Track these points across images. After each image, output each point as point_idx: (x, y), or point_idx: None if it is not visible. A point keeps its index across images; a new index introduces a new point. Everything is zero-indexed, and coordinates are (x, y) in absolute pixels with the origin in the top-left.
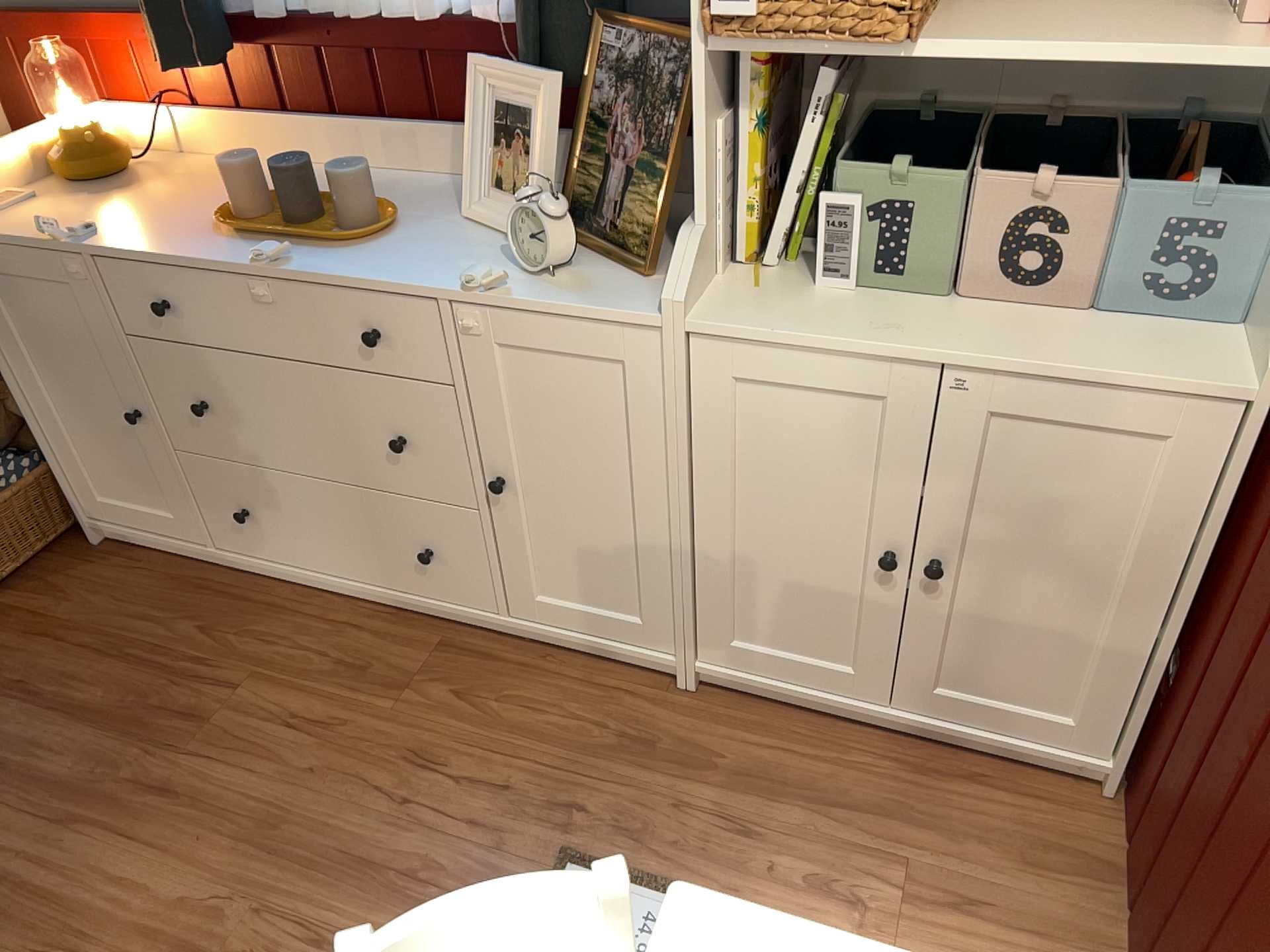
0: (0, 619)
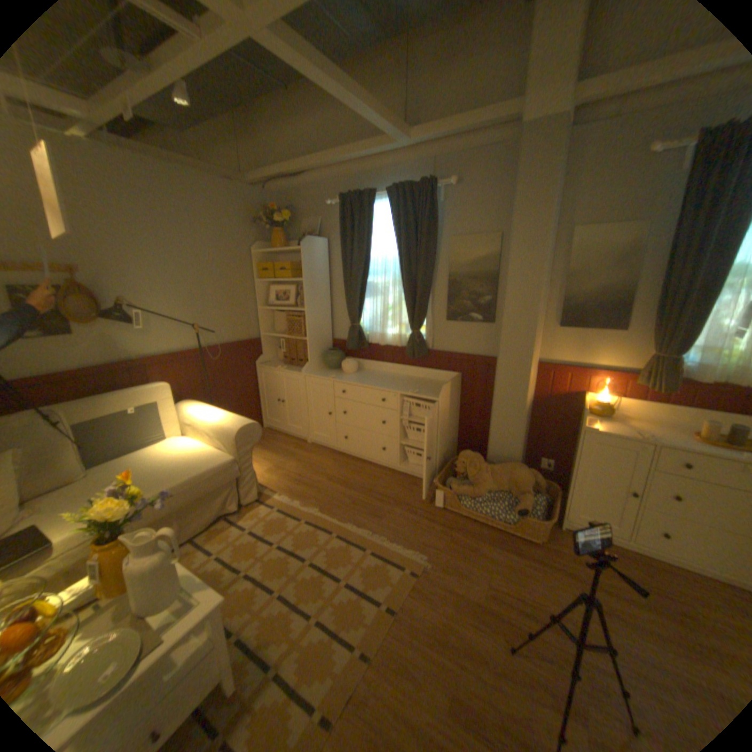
0: (554, 555)
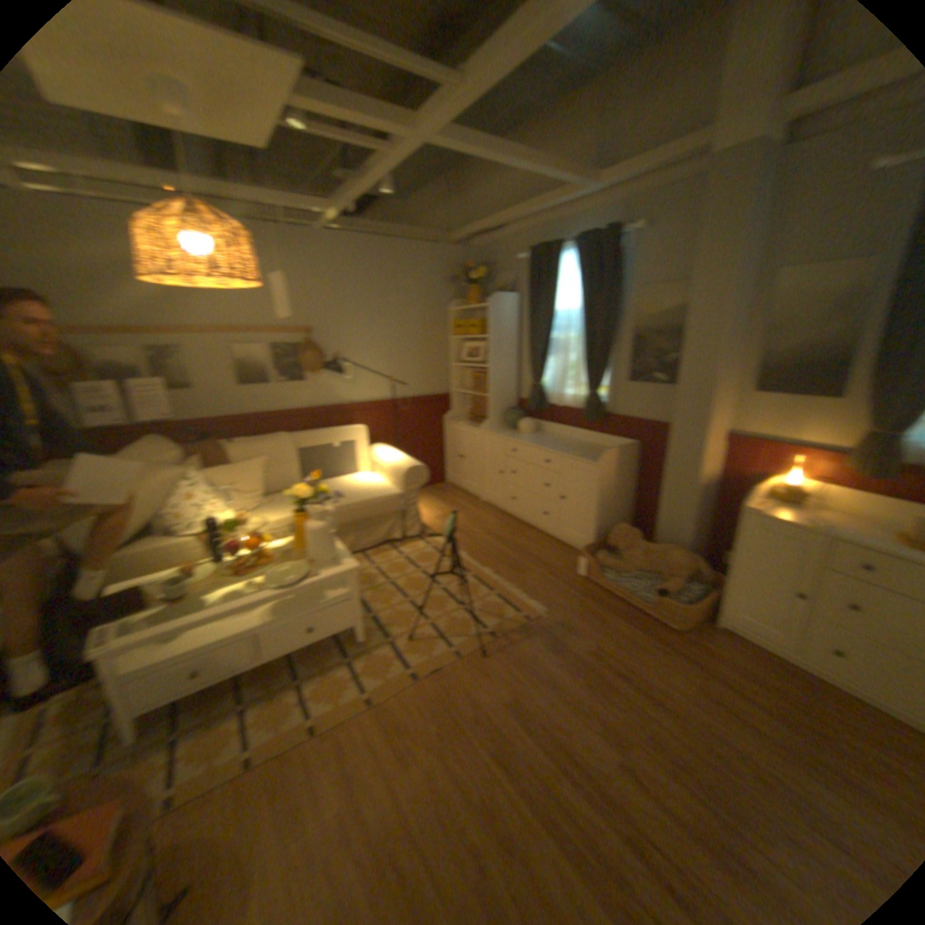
0: (688, 645)
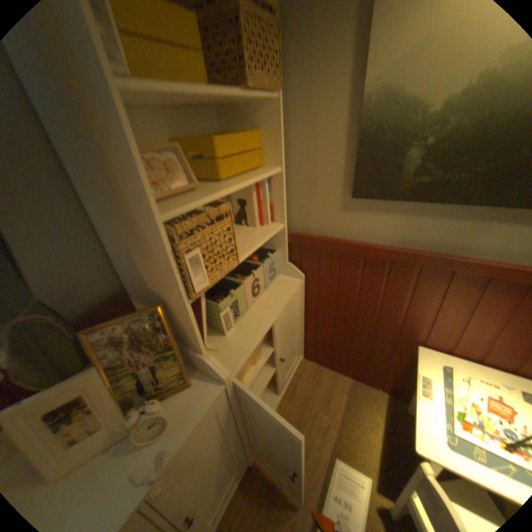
0: None
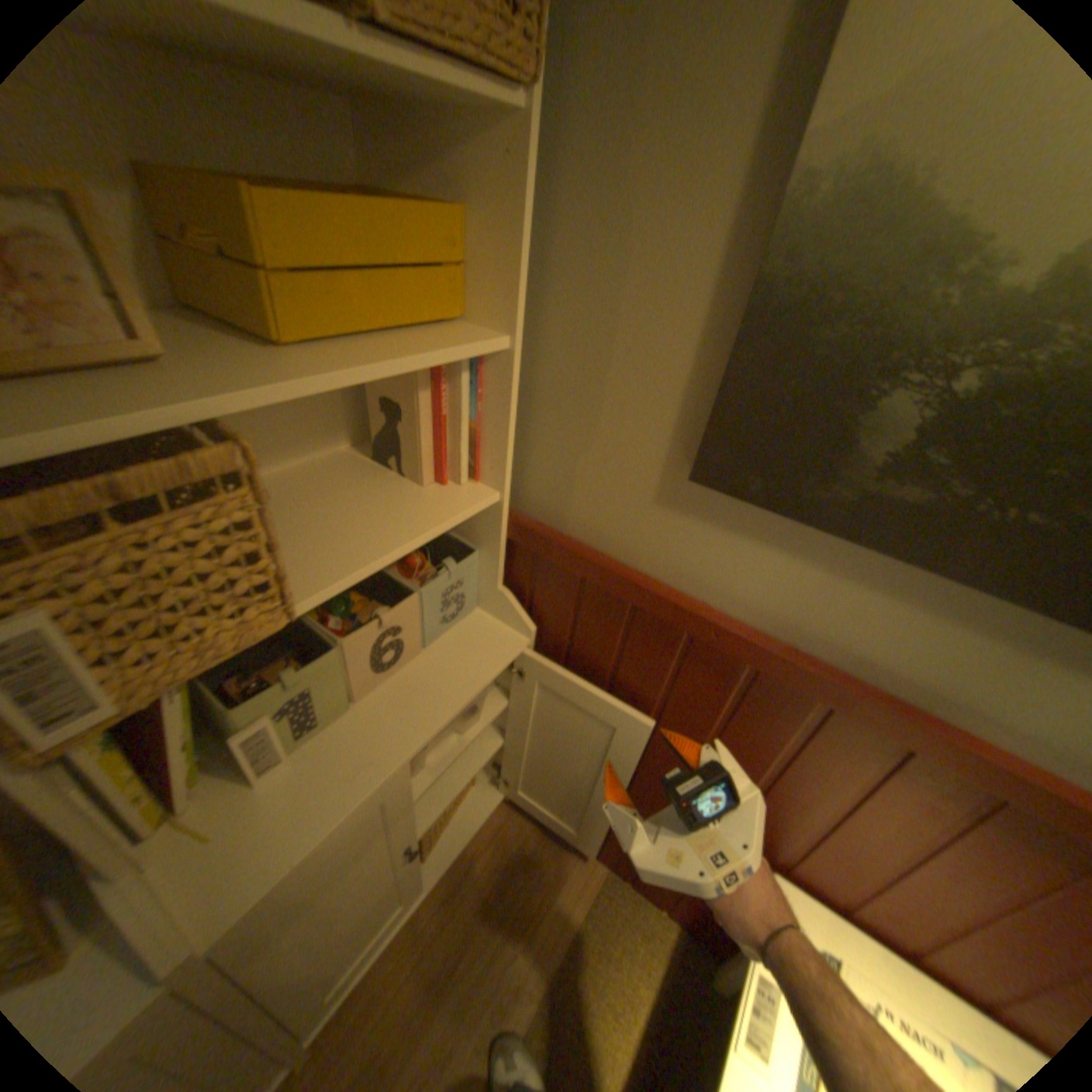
0: None
